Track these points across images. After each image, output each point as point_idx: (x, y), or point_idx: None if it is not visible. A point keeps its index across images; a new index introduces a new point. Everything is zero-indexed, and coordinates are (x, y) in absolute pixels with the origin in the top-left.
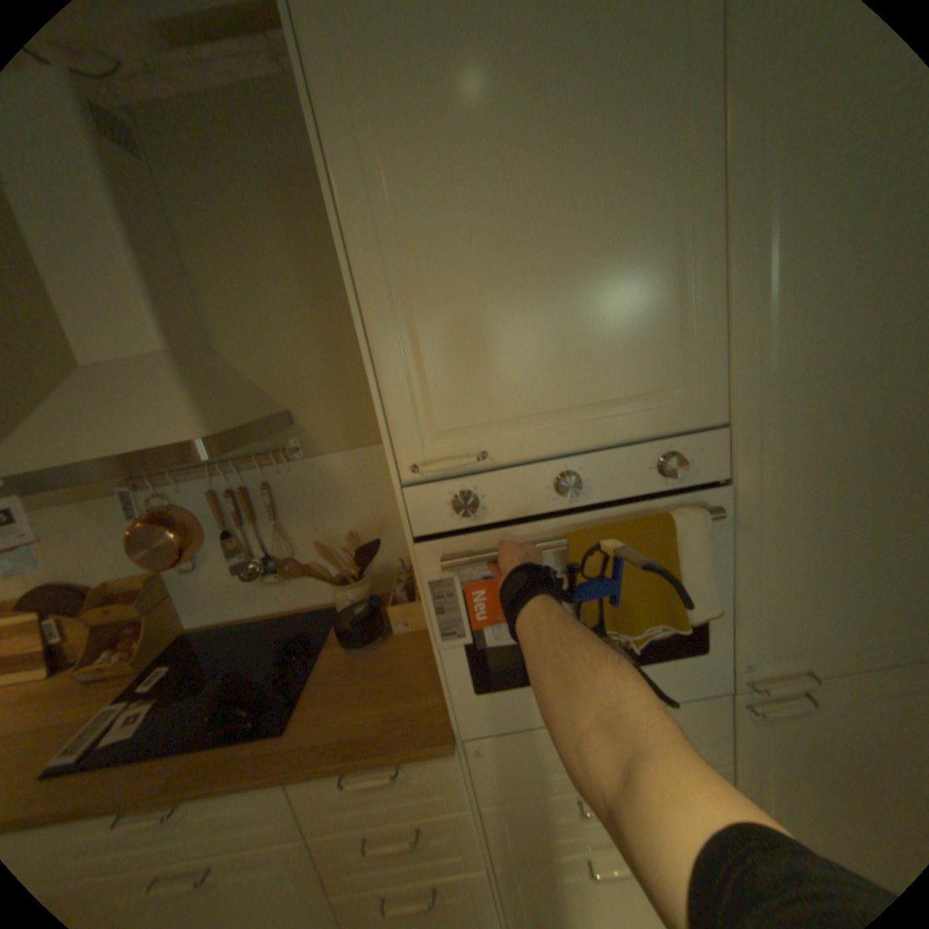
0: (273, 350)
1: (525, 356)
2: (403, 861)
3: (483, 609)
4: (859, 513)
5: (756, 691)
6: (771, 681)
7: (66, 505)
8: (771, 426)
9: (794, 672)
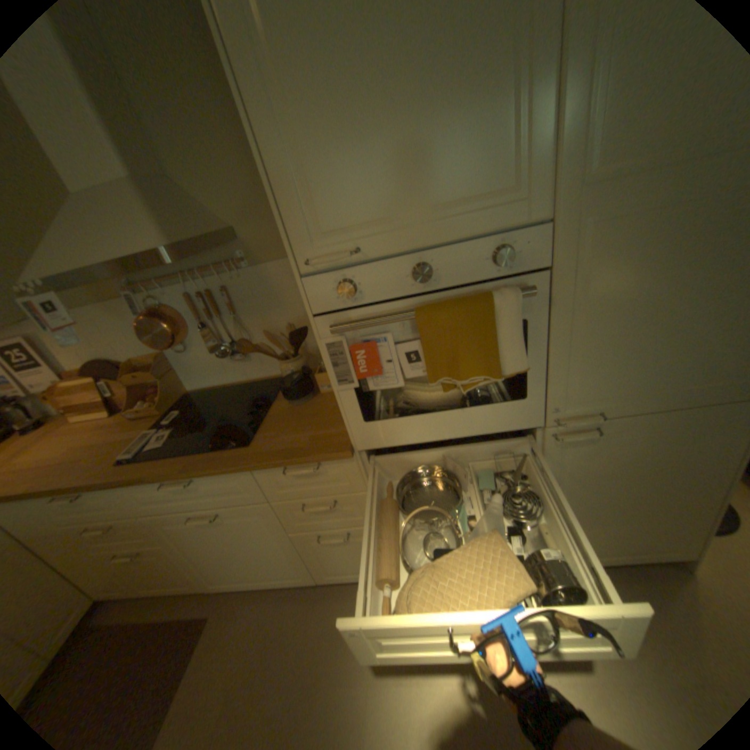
0: (212, 175)
1: (384, 165)
2: (328, 517)
3: (364, 365)
4: (655, 293)
5: (561, 425)
6: (571, 418)
7: (92, 305)
8: (587, 220)
9: (589, 413)
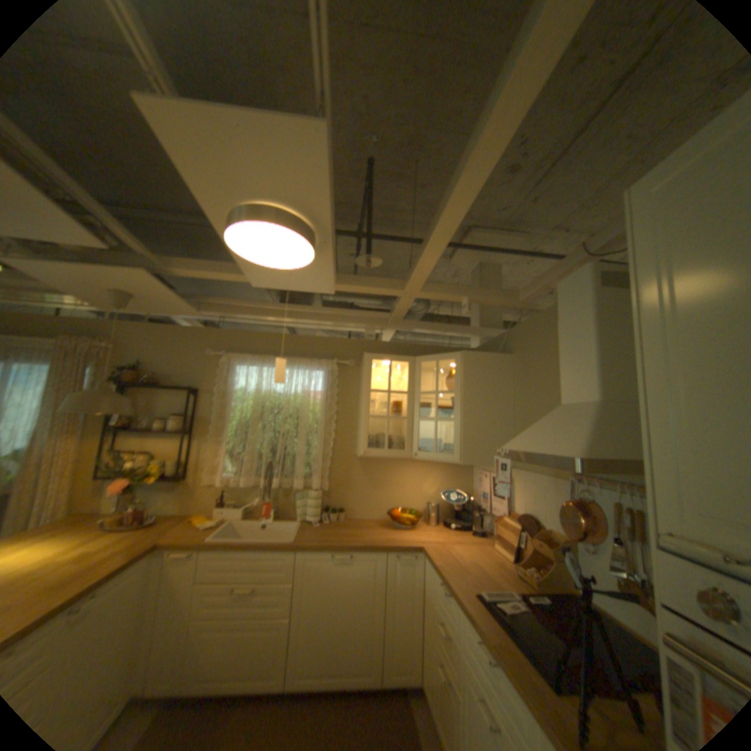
0: None
1: None
2: None
3: None
4: None
5: None
6: None
7: (550, 478)
8: None
9: None
